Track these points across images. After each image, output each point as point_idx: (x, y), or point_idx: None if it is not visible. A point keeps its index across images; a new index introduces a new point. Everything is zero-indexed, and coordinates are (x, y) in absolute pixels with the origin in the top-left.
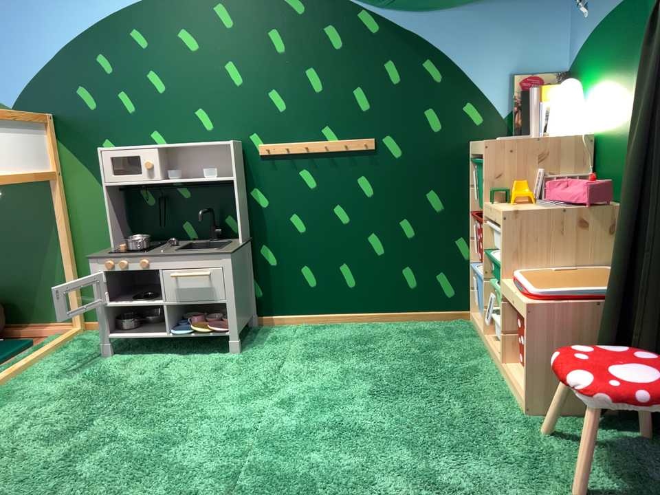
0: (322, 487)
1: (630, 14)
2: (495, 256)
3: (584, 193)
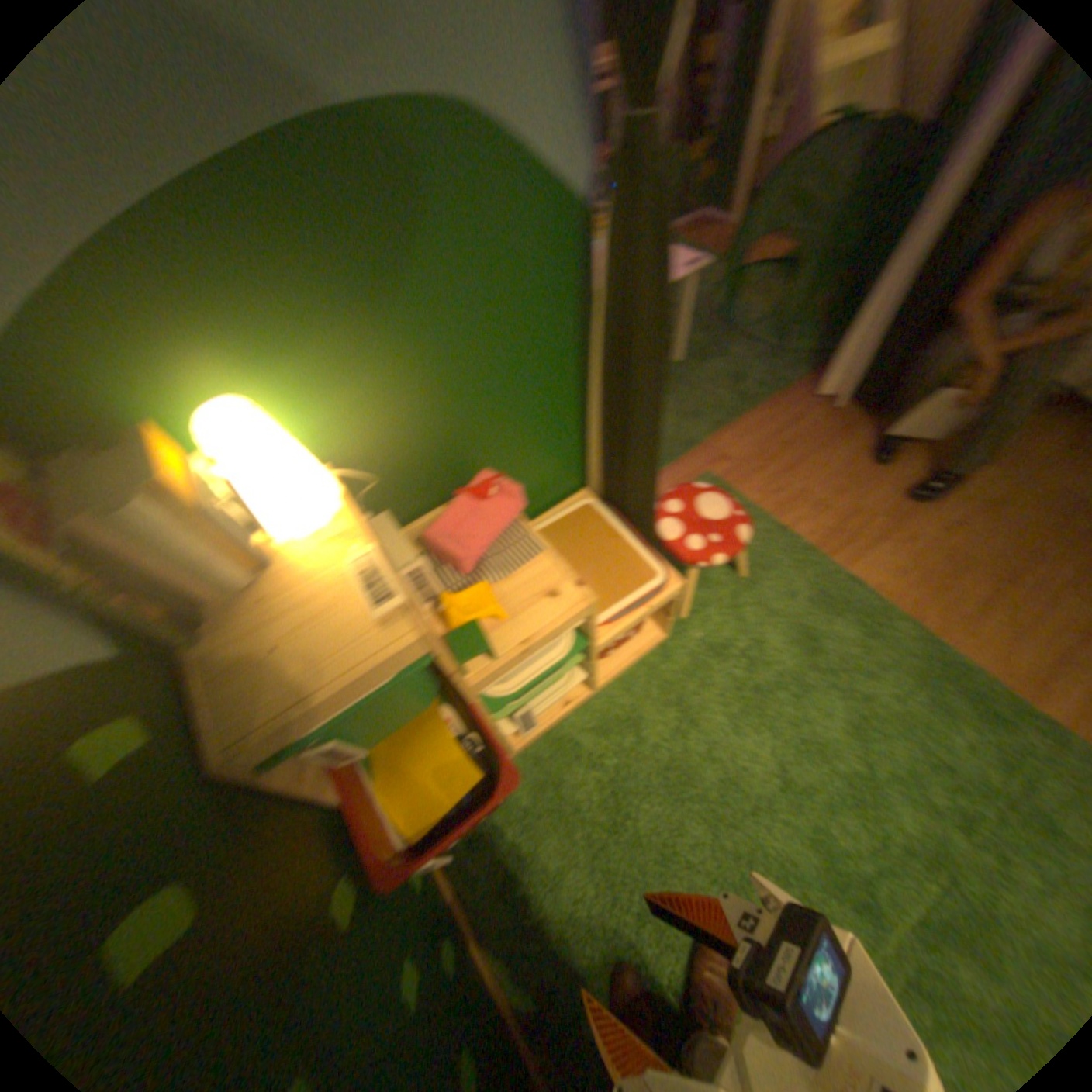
0: (913, 733)
1: (338, 170)
2: (507, 688)
3: (521, 498)
